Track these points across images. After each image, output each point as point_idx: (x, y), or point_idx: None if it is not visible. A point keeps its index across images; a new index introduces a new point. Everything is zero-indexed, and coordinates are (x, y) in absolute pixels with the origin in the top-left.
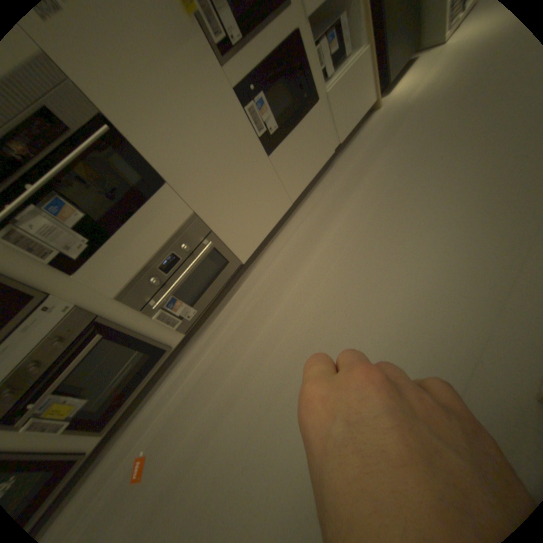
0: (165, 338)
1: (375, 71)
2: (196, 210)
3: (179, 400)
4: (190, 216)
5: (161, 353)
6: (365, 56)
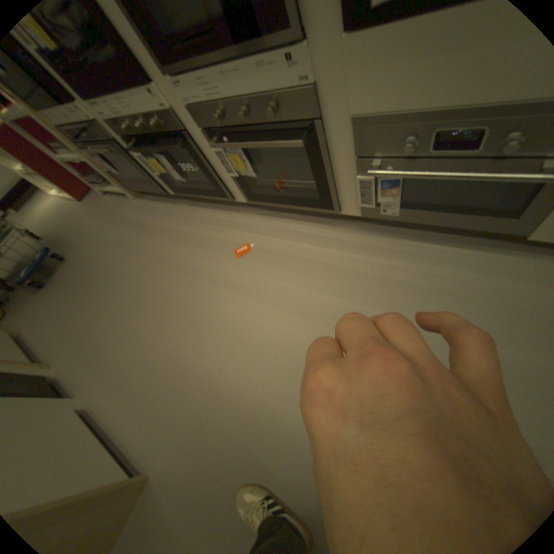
0: (345, 199)
1: None
2: None
3: (298, 251)
4: None
5: (328, 204)
6: None
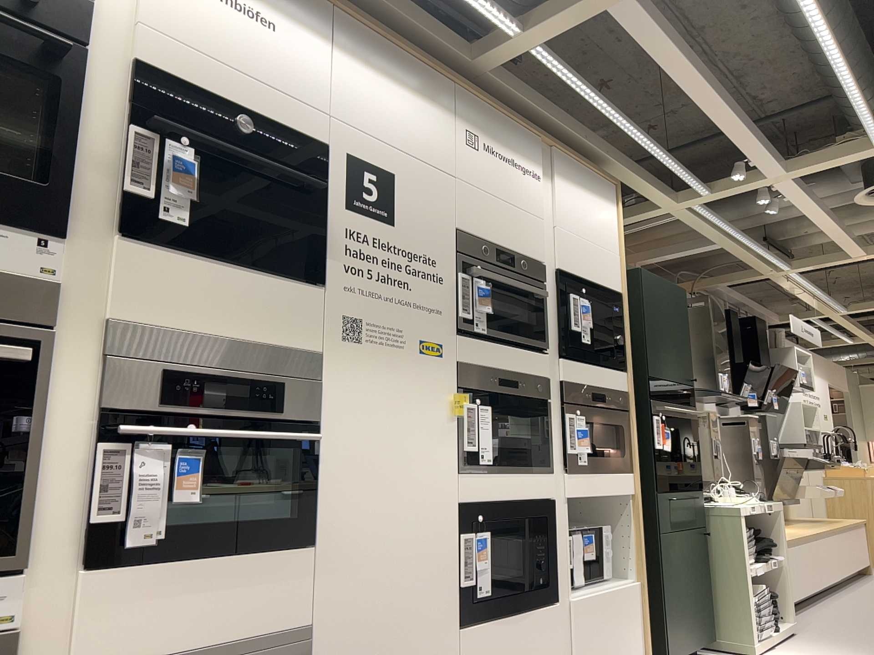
0: None
1: (645, 623)
2: (316, 622)
3: None
4: (302, 625)
5: None
6: (632, 591)
